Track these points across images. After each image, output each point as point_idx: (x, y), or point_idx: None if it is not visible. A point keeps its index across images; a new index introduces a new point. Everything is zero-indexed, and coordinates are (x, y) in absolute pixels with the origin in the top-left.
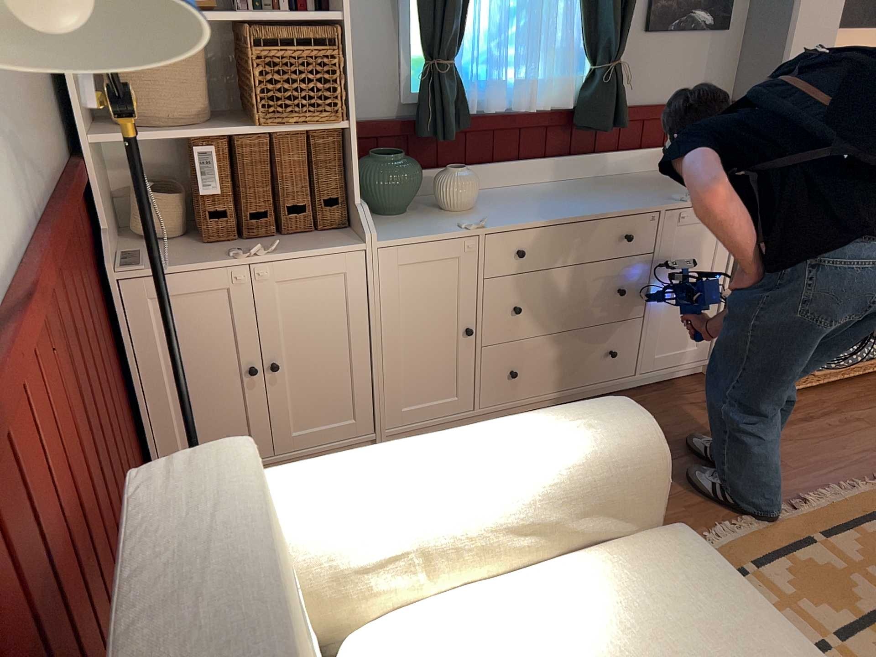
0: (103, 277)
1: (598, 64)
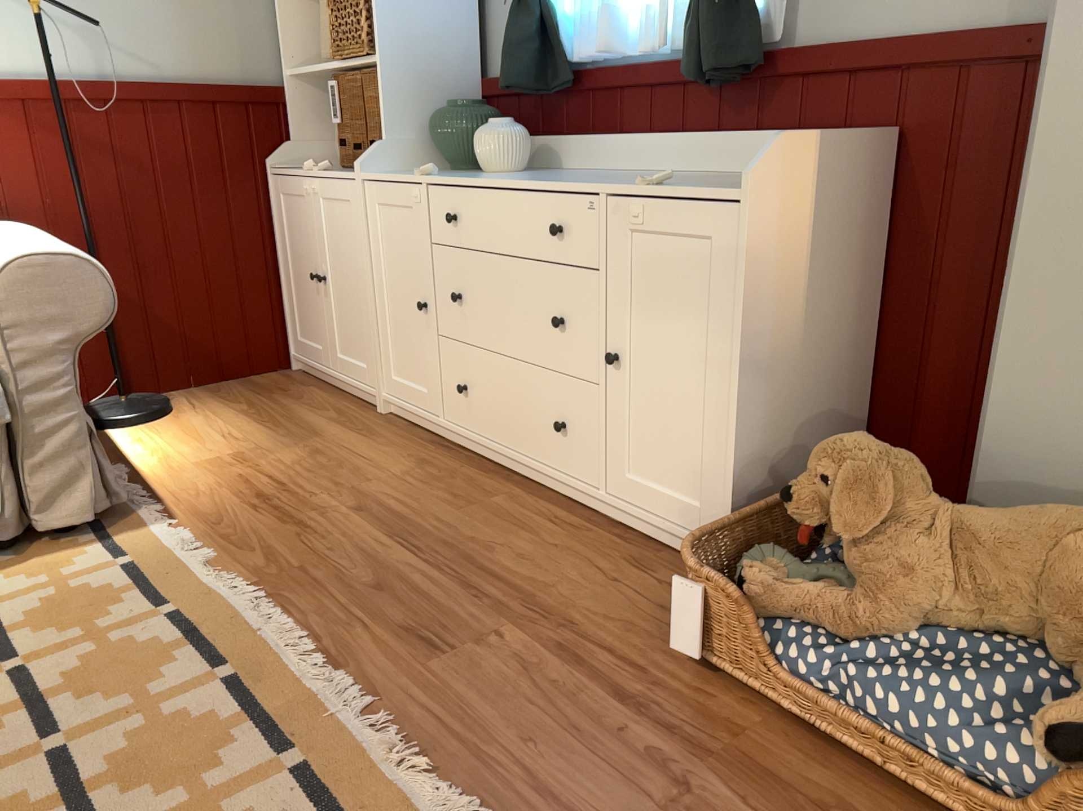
0: (267, 171)
1: None
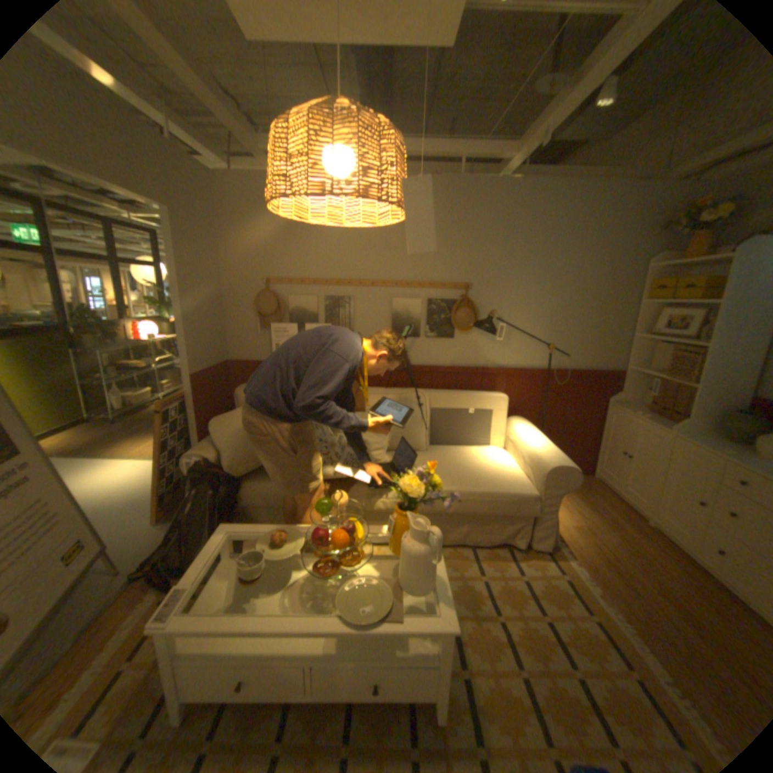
0: (609, 402)
1: None
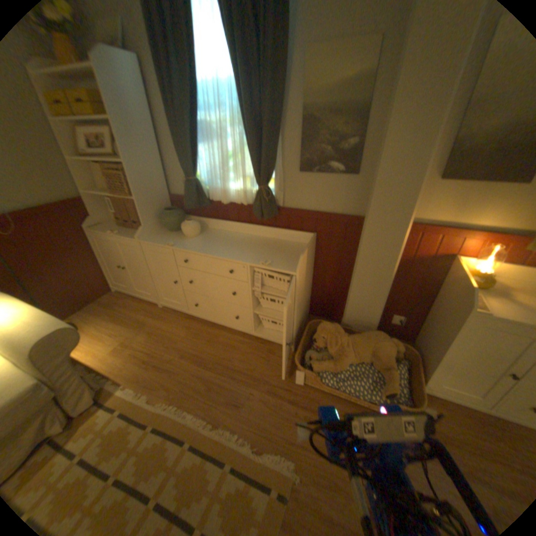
0: (82, 228)
1: (258, 186)
